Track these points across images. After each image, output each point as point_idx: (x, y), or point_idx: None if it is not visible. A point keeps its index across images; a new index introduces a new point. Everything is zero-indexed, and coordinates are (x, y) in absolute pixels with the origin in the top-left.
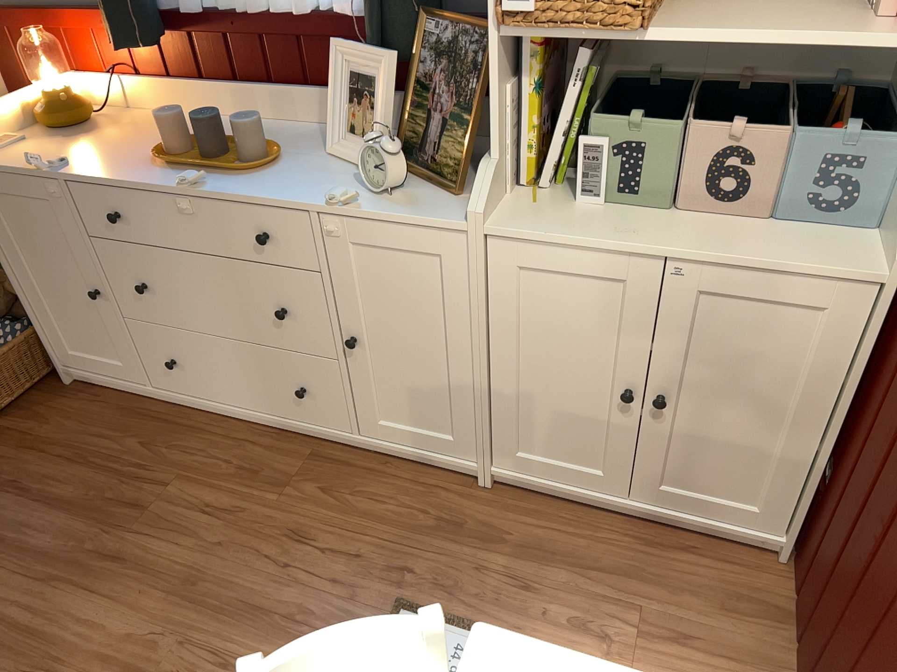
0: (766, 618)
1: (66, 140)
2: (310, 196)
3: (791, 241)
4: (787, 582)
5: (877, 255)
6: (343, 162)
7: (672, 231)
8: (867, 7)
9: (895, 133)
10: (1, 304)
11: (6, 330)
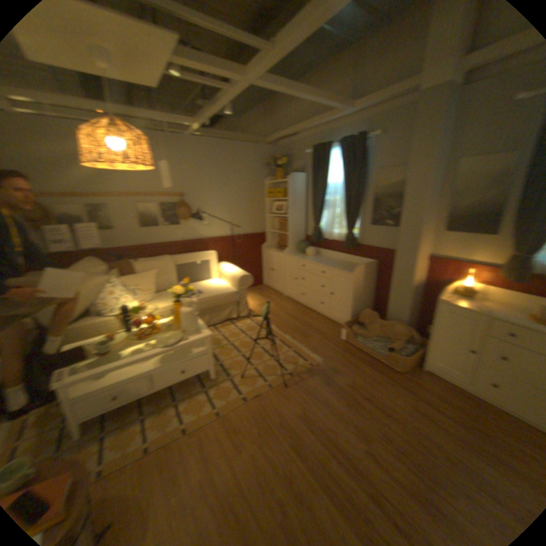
0: None
1: (468, 300)
2: None
3: None
4: None
5: None
6: None
7: None
8: None
9: None
10: (407, 337)
11: (407, 345)
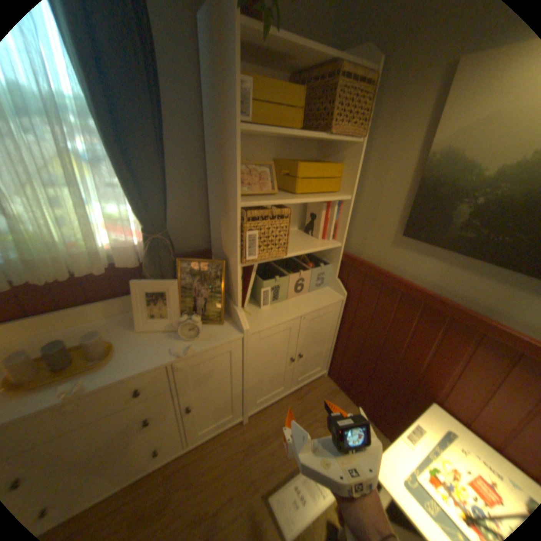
0: (338, 396)
1: None
2: (157, 359)
3: (319, 297)
4: (333, 383)
5: (338, 293)
6: (146, 332)
7: (295, 306)
8: (304, 233)
9: (326, 263)
10: None
11: None
